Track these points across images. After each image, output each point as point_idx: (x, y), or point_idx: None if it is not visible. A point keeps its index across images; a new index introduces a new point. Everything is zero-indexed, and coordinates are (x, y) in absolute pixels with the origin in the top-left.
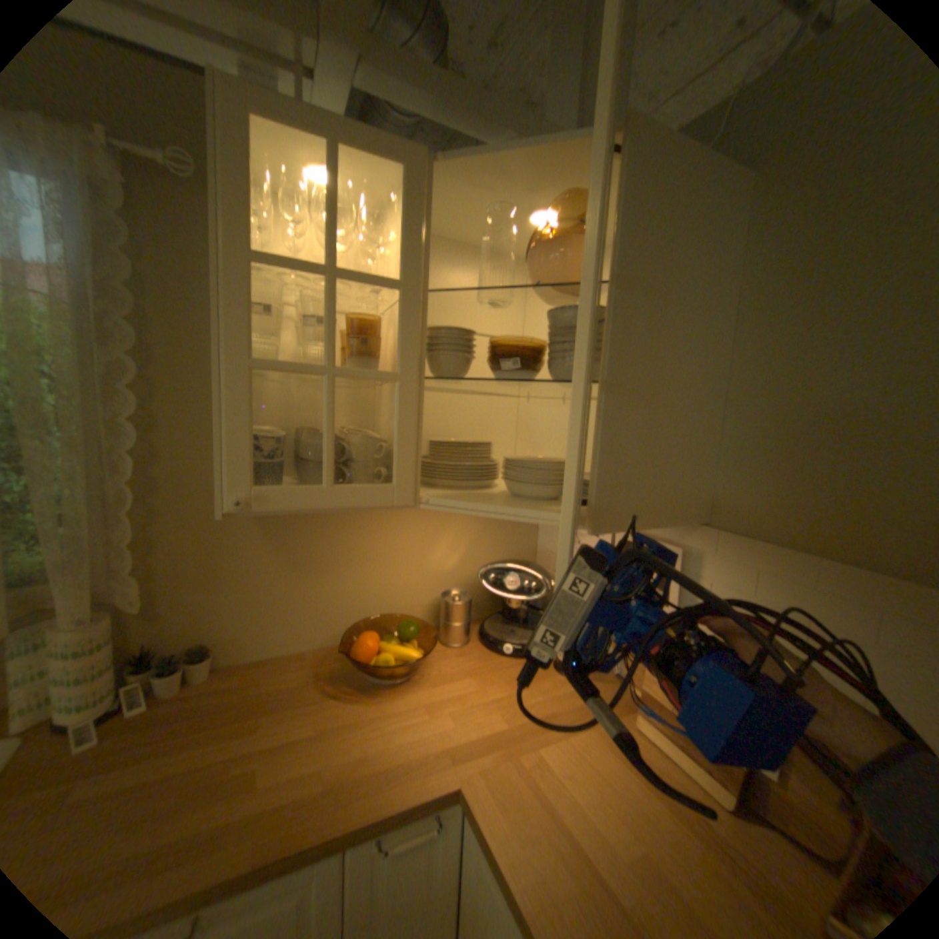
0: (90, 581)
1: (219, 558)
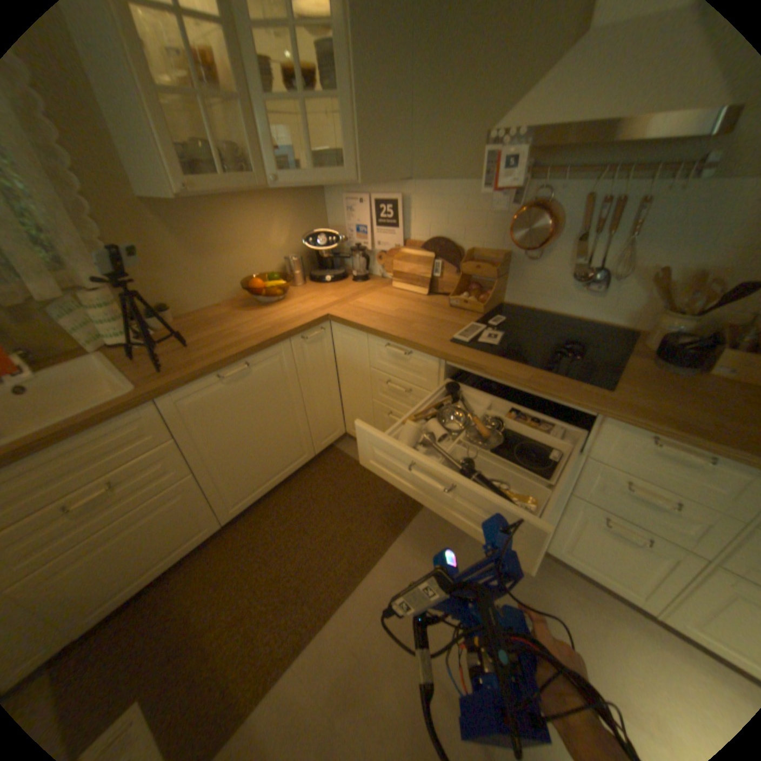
0: (88, 262)
1: (146, 249)
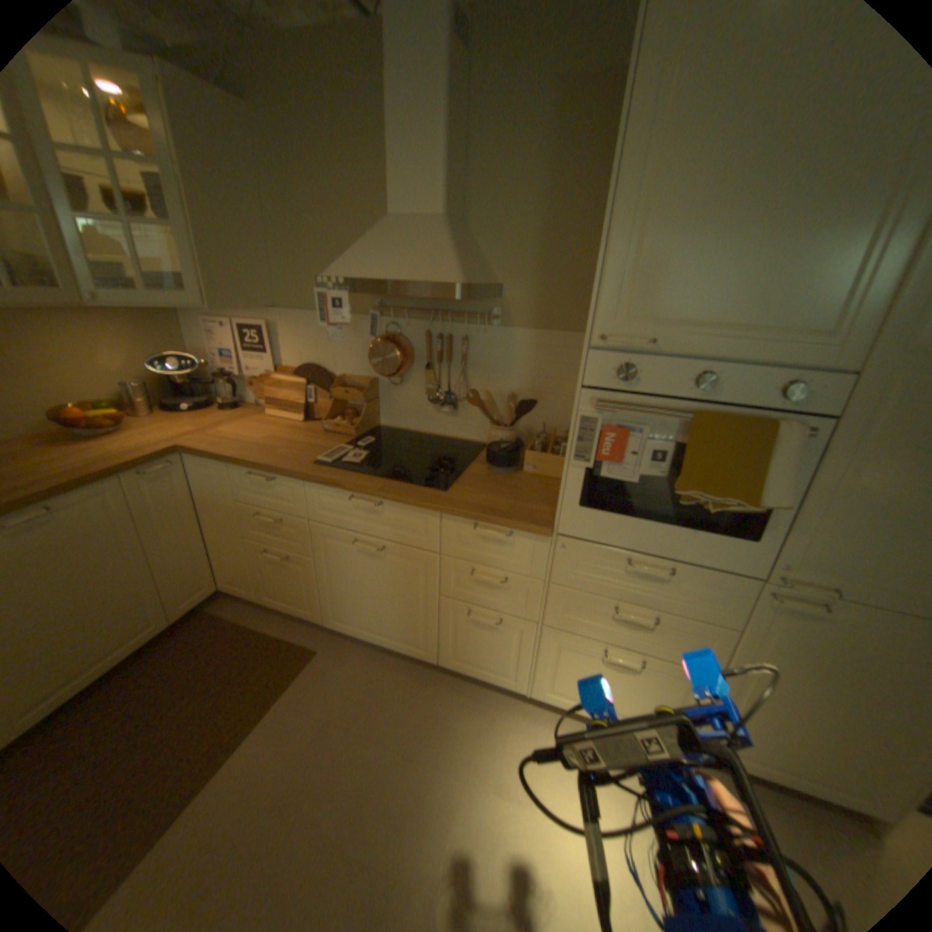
0: None
1: None
